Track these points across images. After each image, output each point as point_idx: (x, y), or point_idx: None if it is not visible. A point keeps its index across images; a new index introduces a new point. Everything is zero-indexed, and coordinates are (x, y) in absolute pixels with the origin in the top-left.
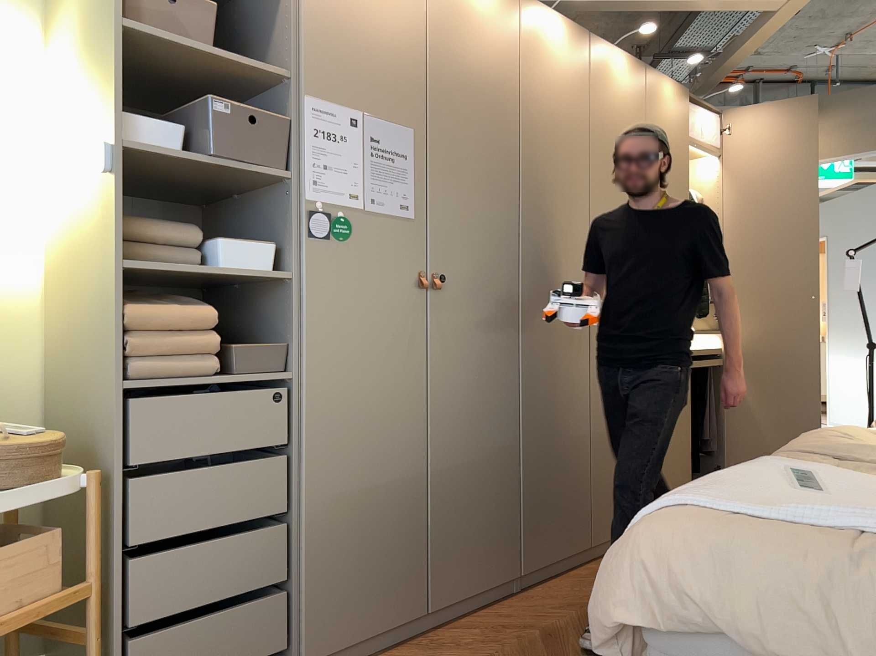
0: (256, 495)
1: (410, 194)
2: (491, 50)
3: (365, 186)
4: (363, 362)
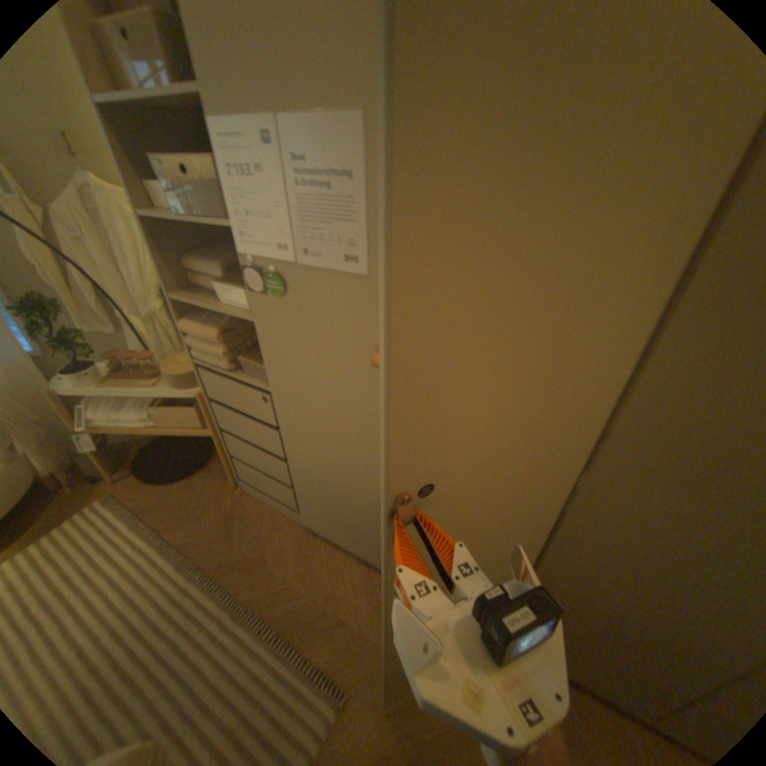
0: (267, 442)
1: (361, 241)
2: None
3: (294, 233)
4: (317, 407)
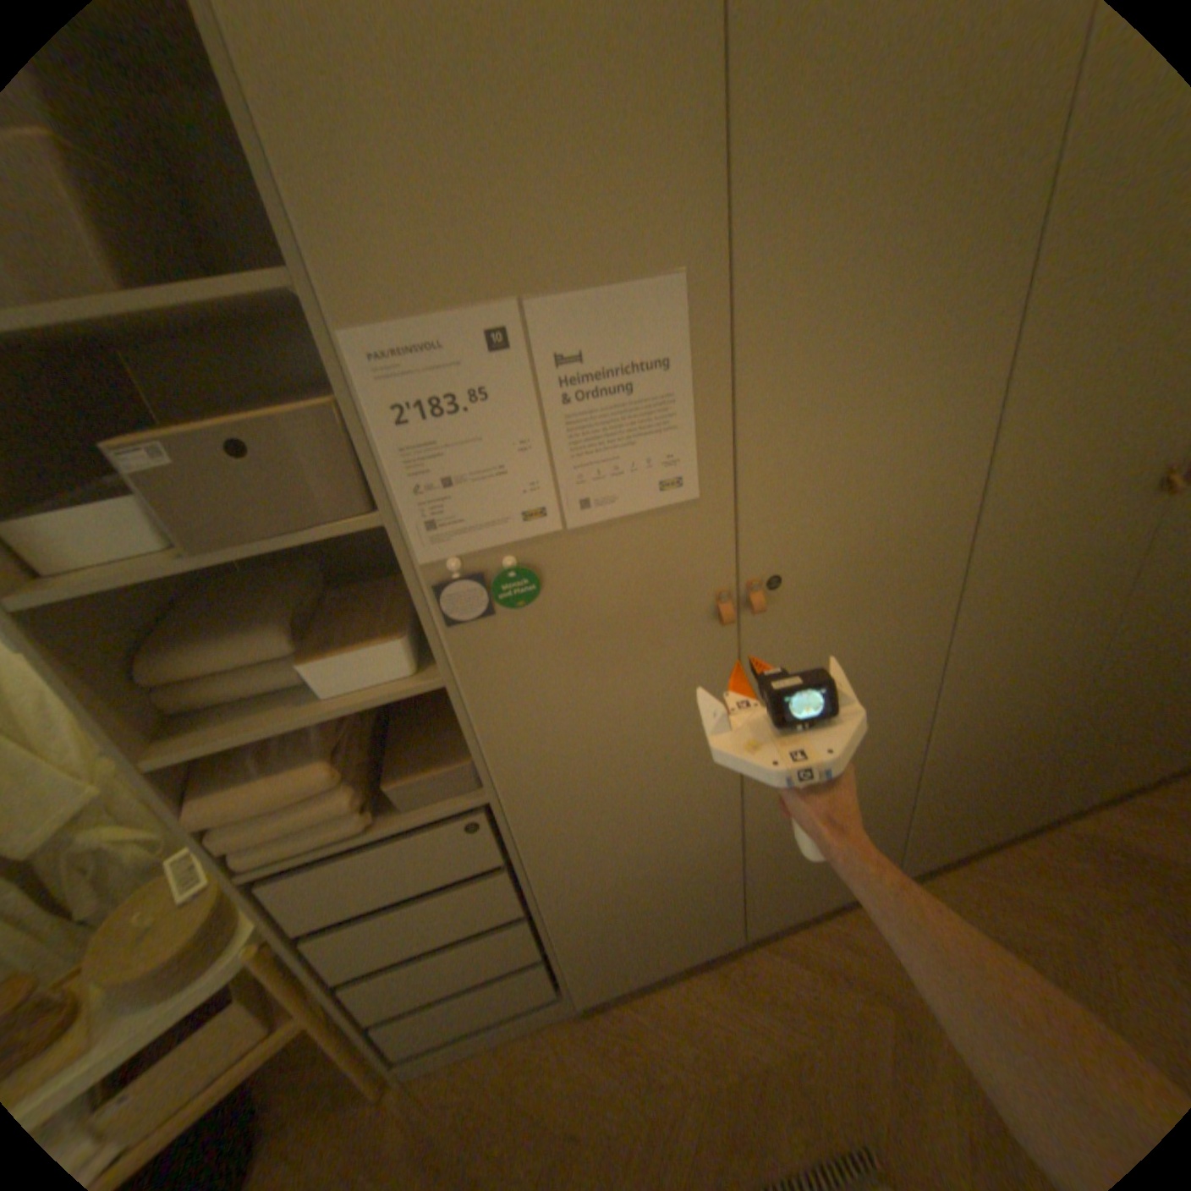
0: (476, 913)
1: (683, 451)
2: None
3: (559, 480)
4: (607, 757)
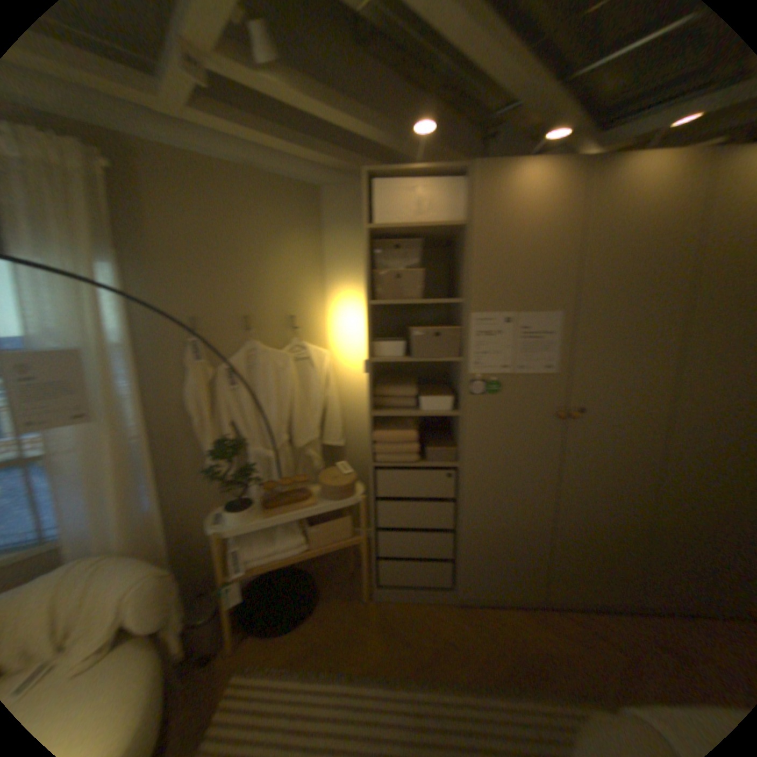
0: (438, 518)
1: (555, 358)
2: (661, 223)
3: (515, 359)
4: (507, 463)
